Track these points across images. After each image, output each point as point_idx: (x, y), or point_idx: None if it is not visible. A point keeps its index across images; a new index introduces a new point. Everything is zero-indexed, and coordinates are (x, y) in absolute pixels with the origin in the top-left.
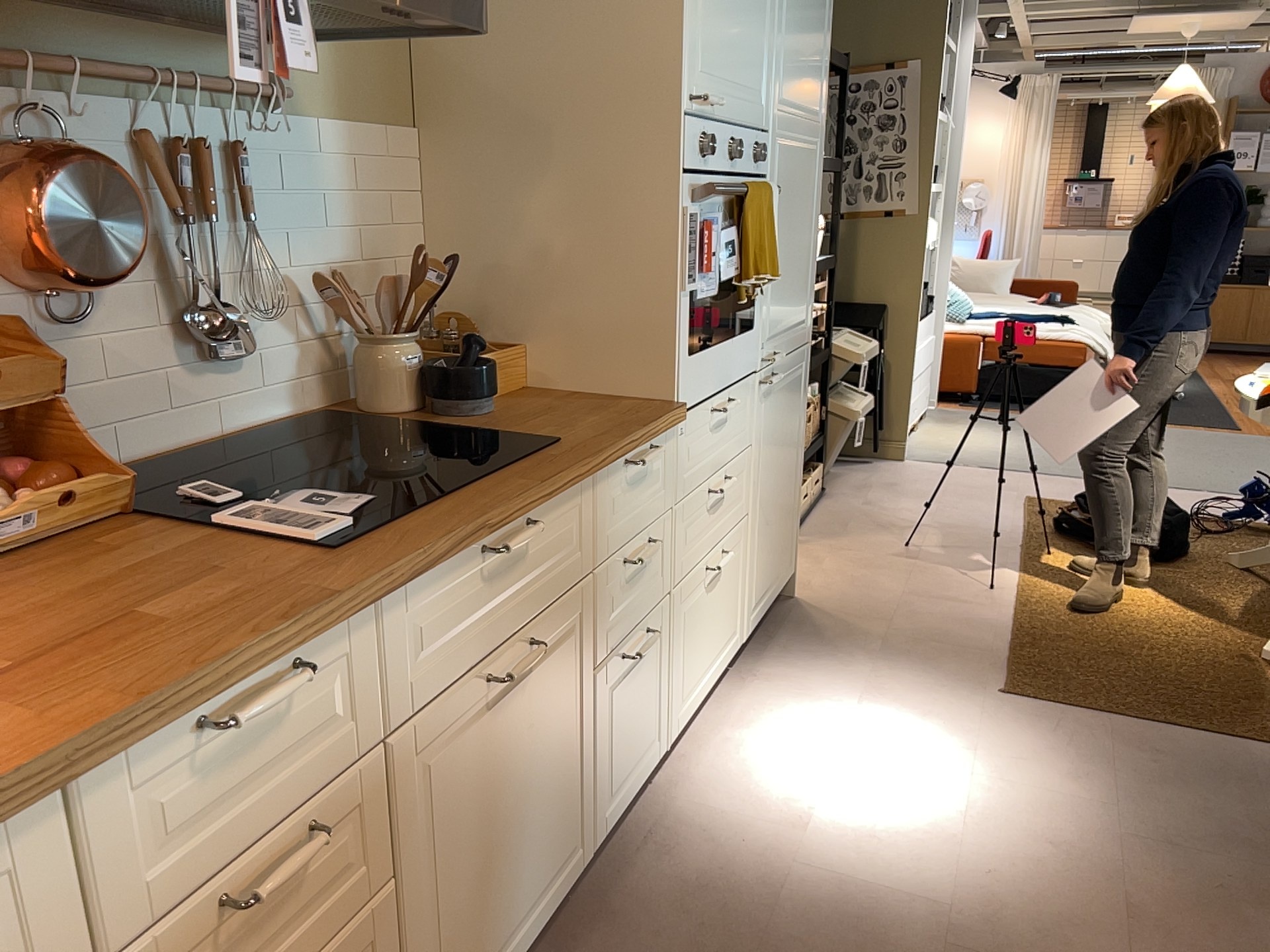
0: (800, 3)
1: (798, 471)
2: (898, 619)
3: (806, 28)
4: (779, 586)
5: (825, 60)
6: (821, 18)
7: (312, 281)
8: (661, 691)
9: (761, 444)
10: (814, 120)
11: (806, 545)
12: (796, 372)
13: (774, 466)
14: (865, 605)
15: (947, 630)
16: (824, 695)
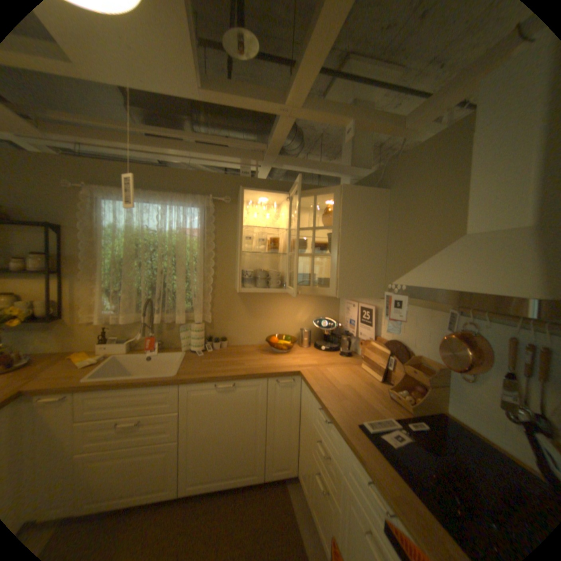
0: None
1: None
2: None
3: None
4: None
5: None
6: None
7: None
8: None
9: None
10: None
11: None
12: None
13: None
14: None
15: None
16: None
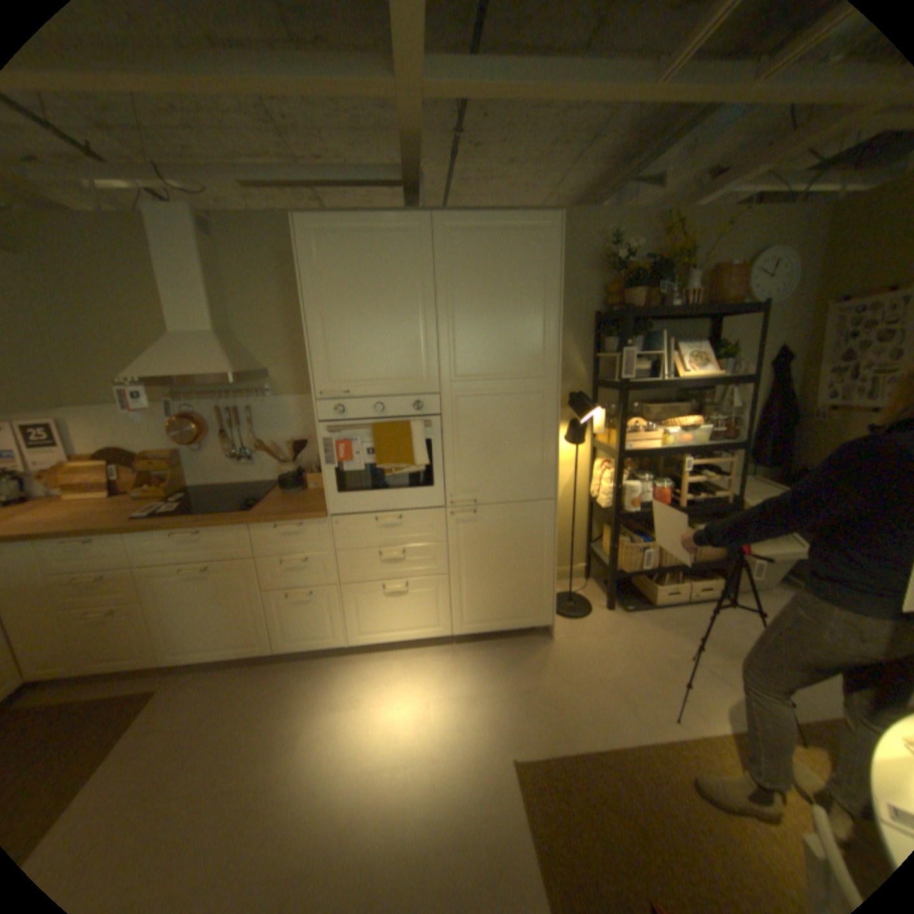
0: (479, 322)
1: (542, 569)
2: (569, 689)
3: (493, 332)
4: (516, 625)
5: (545, 341)
6: (528, 320)
7: (281, 443)
8: (333, 622)
9: (460, 545)
10: (529, 376)
11: (629, 622)
12: (524, 514)
13: (487, 559)
14: (574, 669)
15: (579, 716)
16: (452, 685)
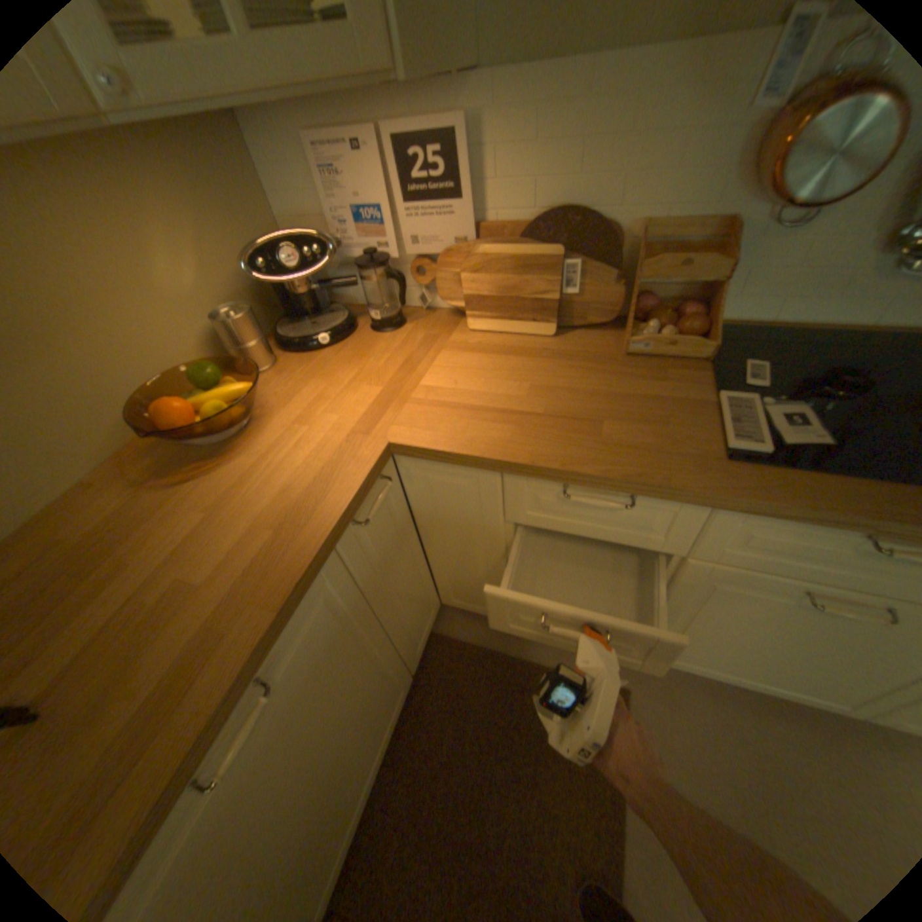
0: None
1: None
2: None
3: None
4: None
5: None
6: None
7: None
8: None
9: None
10: None
11: None
12: None
13: None
14: None
15: None
16: None
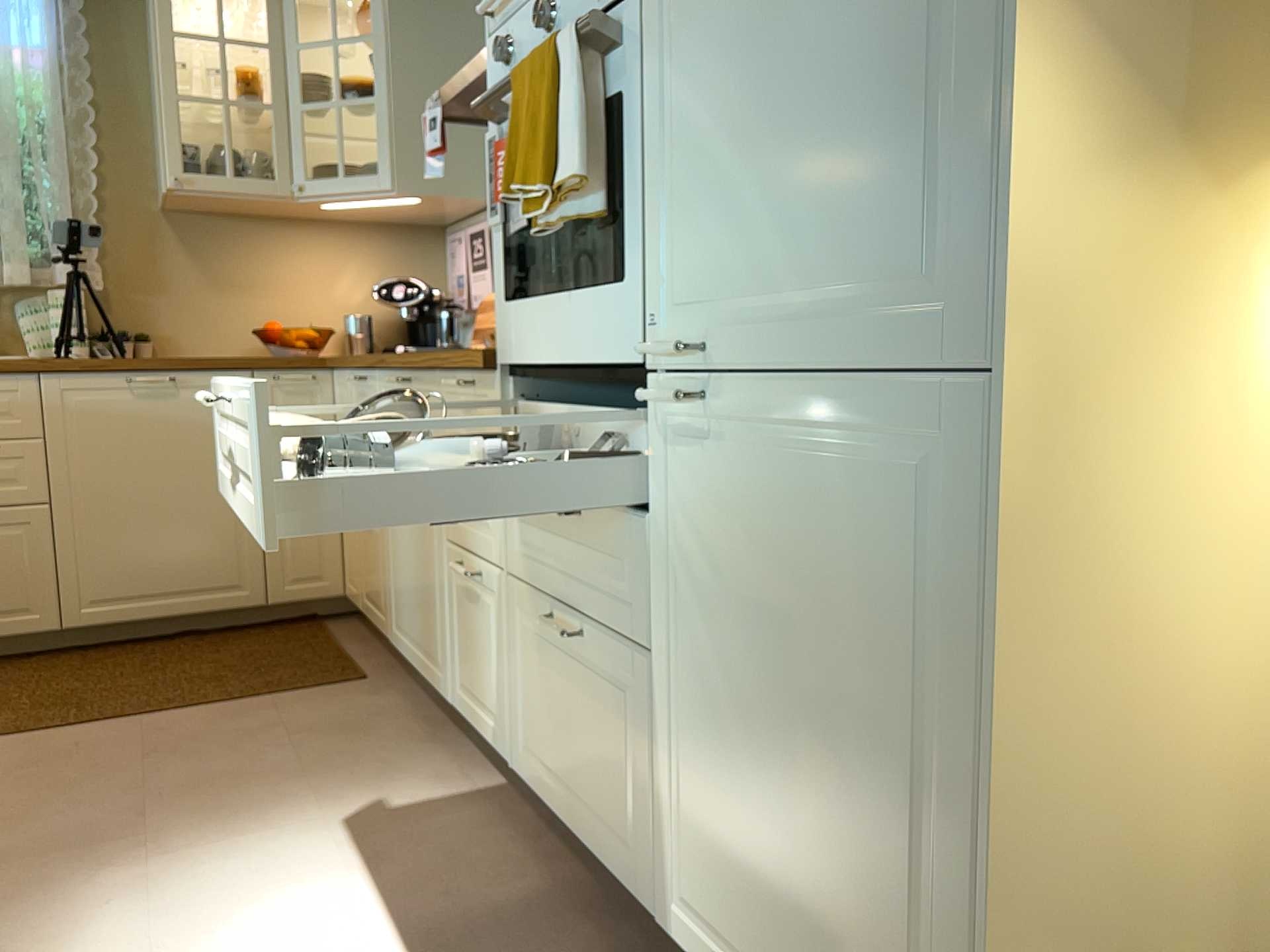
0: None
1: (955, 852)
2: None
3: None
4: None
5: None
6: None
7: None
8: (503, 680)
9: (685, 544)
10: None
11: None
12: (876, 452)
13: (748, 649)
14: None
15: None
16: None
